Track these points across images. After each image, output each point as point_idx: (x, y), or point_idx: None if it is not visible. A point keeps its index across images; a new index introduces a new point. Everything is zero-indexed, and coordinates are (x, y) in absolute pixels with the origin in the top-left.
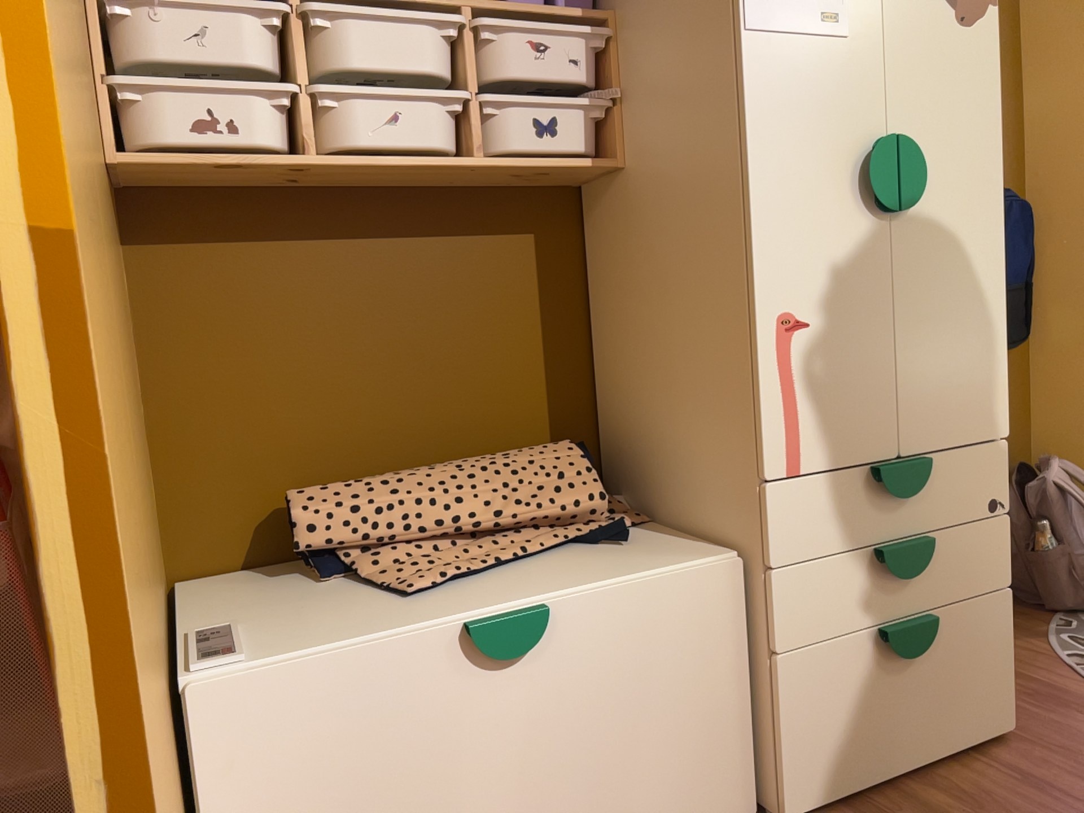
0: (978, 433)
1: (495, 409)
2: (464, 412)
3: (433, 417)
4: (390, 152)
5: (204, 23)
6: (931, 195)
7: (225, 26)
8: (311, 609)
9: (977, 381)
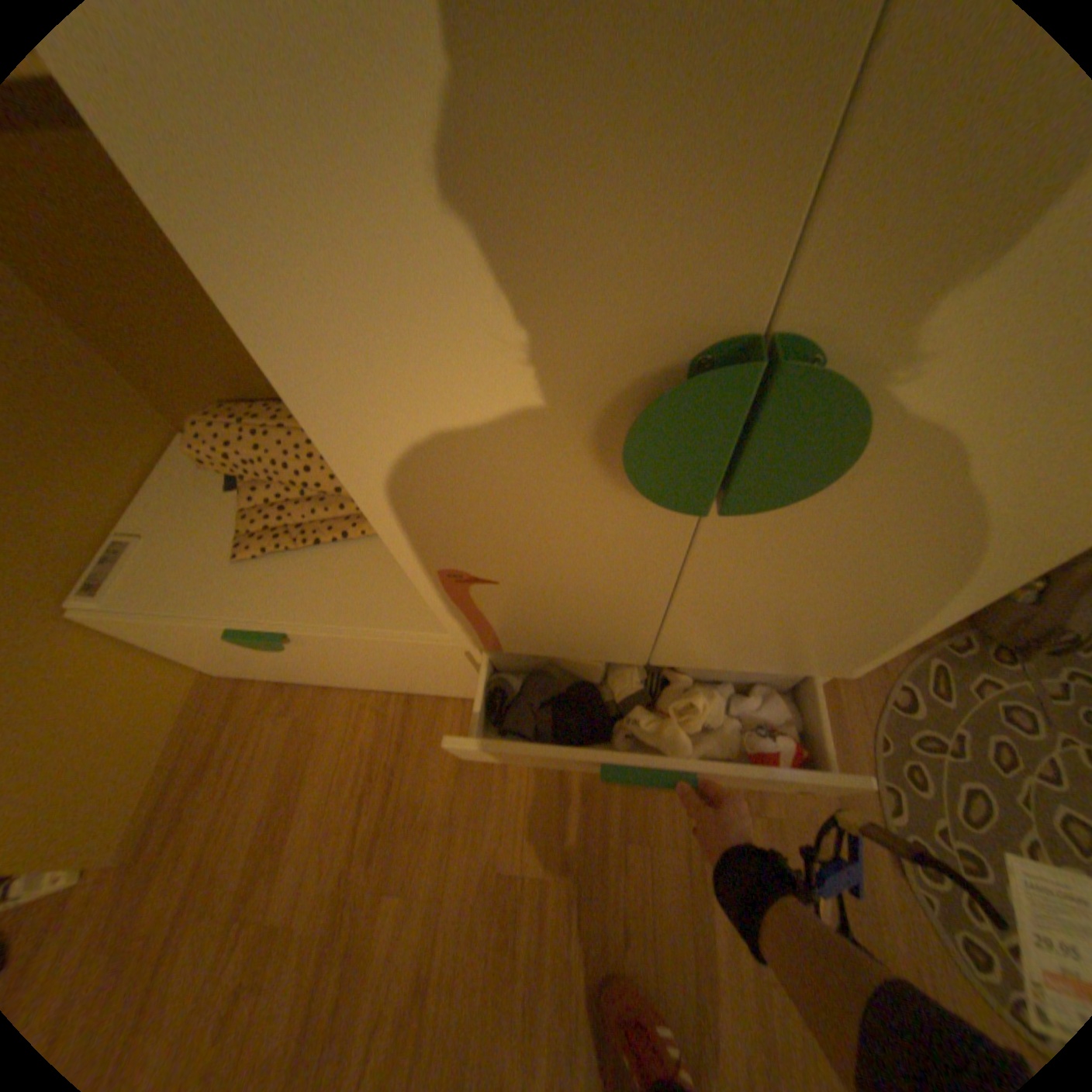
0: (794, 670)
1: None
2: None
3: None
4: None
5: None
6: (882, 463)
7: None
8: (186, 537)
9: (823, 648)
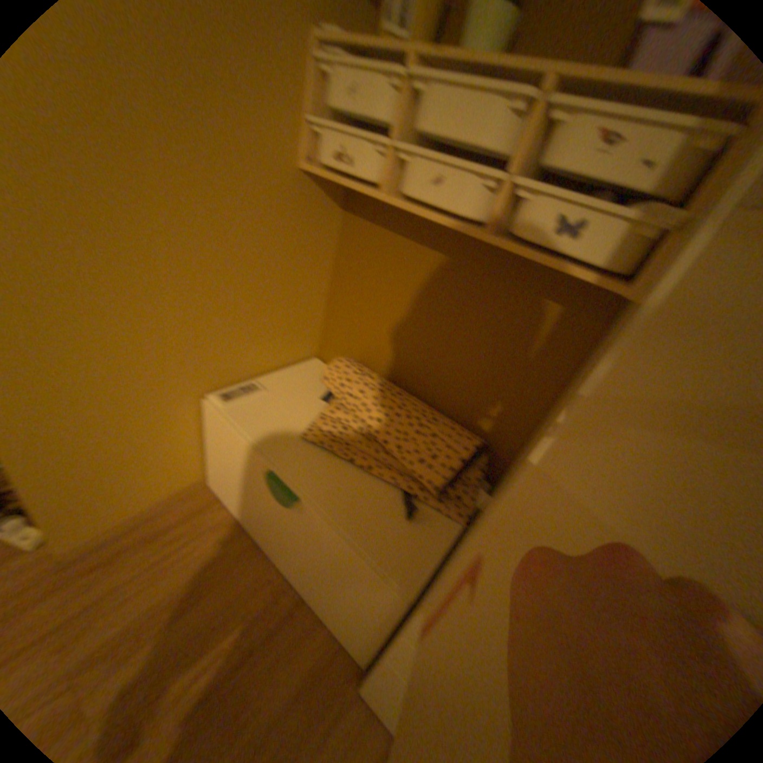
0: None
1: (463, 391)
2: (445, 381)
3: (428, 370)
4: (425, 204)
5: (355, 77)
6: None
7: (365, 80)
8: (287, 406)
9: None
